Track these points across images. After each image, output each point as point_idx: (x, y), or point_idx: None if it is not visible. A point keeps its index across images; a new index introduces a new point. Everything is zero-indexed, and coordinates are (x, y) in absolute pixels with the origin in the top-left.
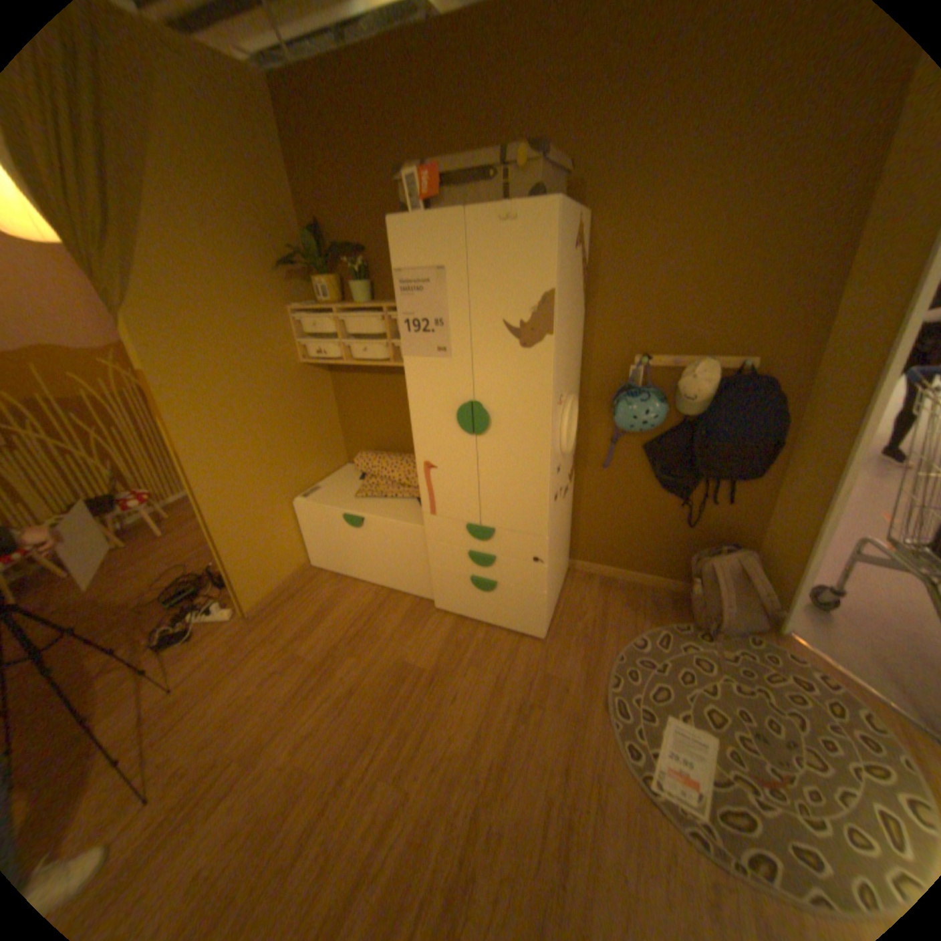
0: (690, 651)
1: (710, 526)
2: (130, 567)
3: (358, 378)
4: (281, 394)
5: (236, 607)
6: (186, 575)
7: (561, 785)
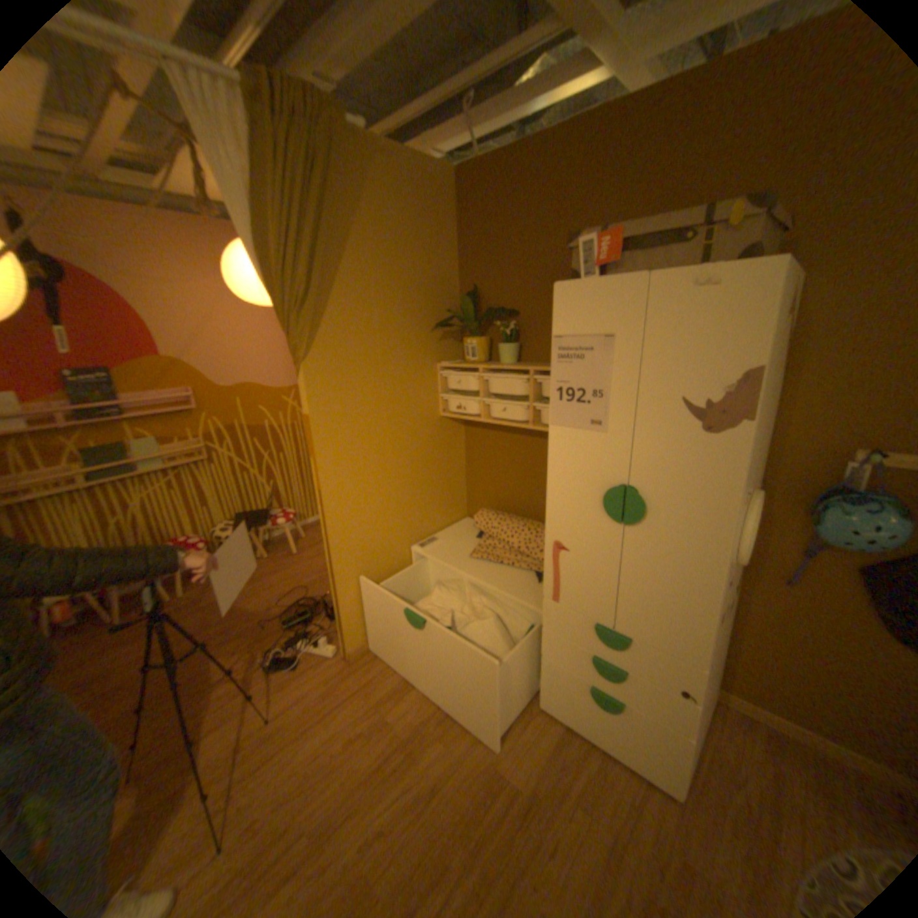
0: None
1: None
2: (266, 579)
3: (491, 435)
4: (418, 444)
5: (341, 647)
6: (306, 598)
7: None
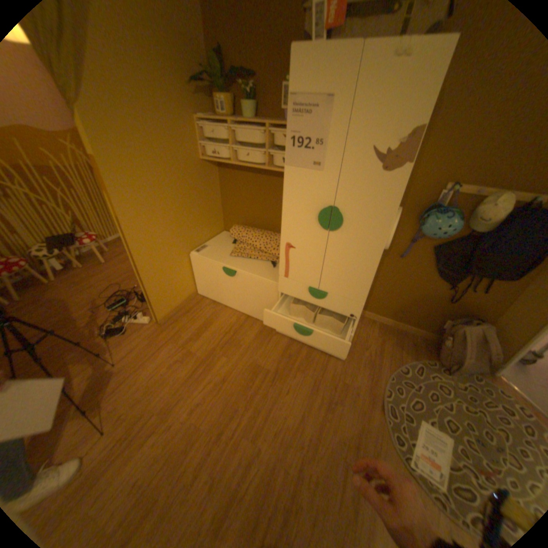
0: (436, 380)
1: (465, 305)
2: (87, 281)
3: (238, 174)
4: (187, 181)
5: (153, 316)
6: (121, 290)
7: (355, 456)
